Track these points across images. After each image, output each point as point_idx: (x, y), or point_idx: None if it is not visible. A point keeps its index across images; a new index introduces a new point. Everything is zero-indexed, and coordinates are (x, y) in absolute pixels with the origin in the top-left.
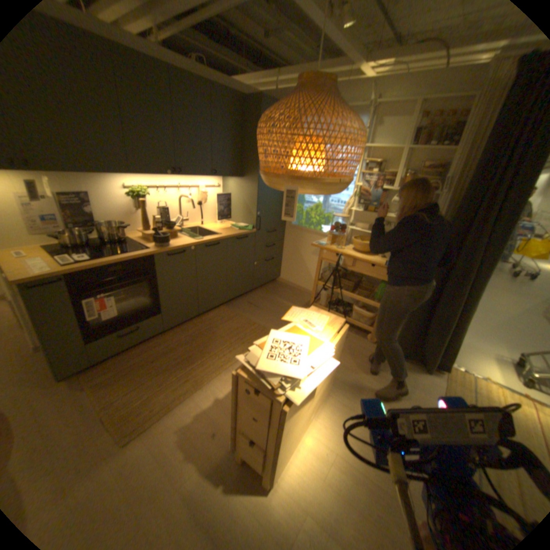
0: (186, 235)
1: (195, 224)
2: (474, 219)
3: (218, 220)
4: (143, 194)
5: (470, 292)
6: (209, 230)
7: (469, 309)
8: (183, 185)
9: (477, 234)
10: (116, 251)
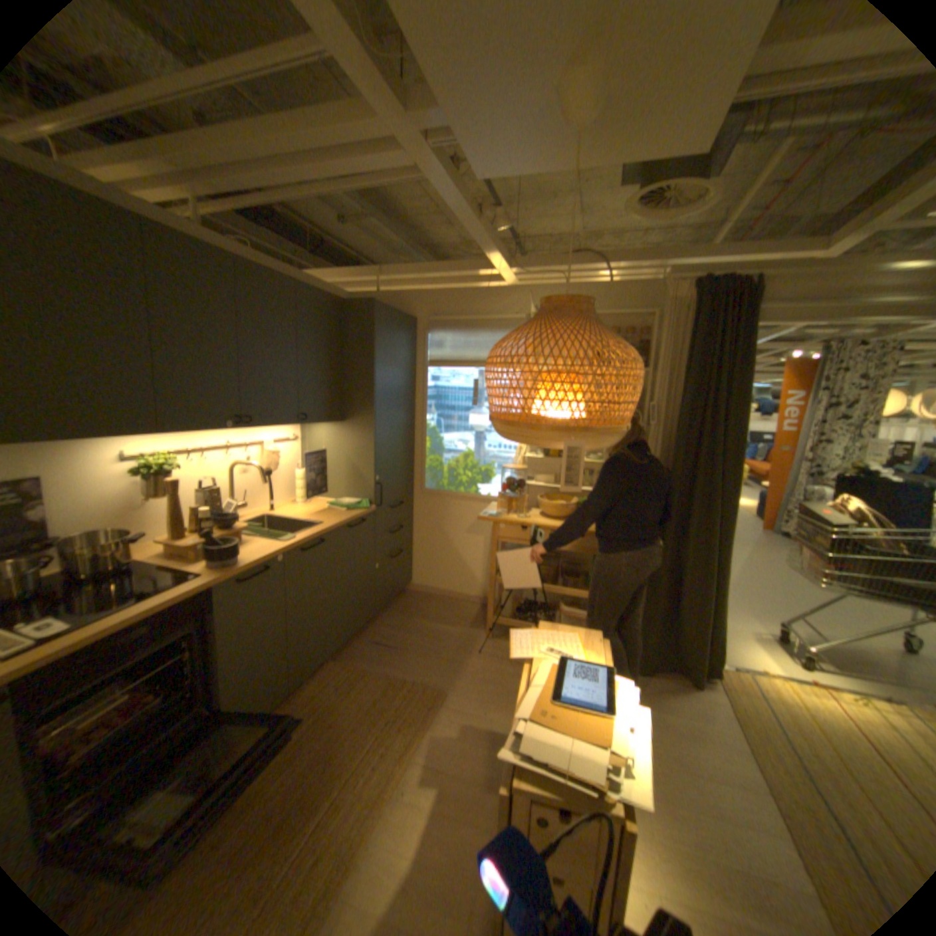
0: (258, 539)
1: (258, 515)
2: (696, 457)
3: (300, 500)
4: (165, 472)
5: (719, 553)
6: (292, 523)
7: (723, 578)
8: (234, 446)
9: (706, 476)
10: (126, 600)
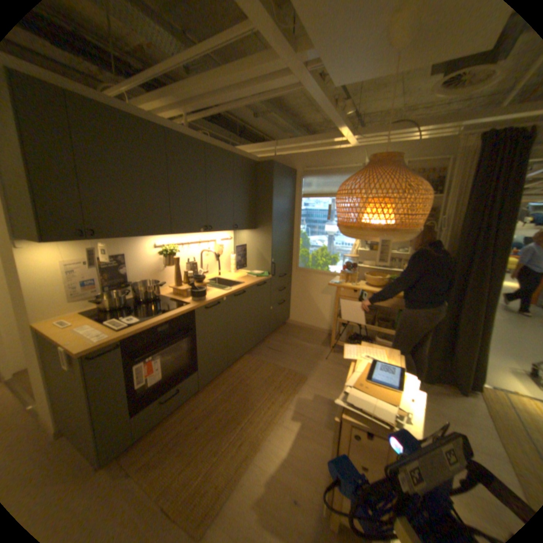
0: (214, 288)
1: (213, 277)
2: (473, 251)
3: (233, 270)
4: (173, 253)
5: (486, 313)
6: (229, 282)
7: (487, 328)
8: (202, 241)
9: (480, 263)
10: (159, 311)
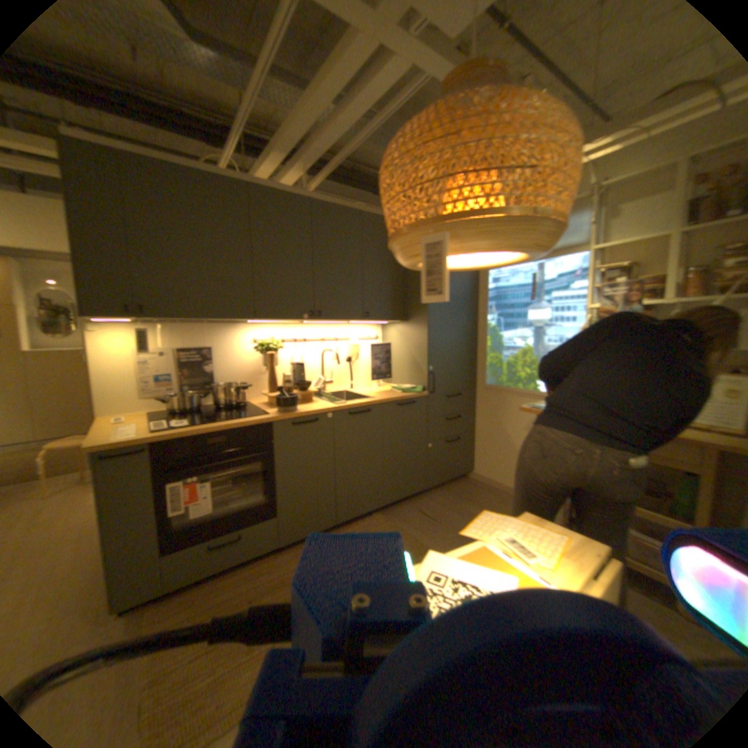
0: (325, 400)
1: (343, 389)
2: None
3: (375, 383)
4: (276, 349)
5: None
6: (359, 396)
7: None
8: (328, 338)
9: None
10: (225, 418)
